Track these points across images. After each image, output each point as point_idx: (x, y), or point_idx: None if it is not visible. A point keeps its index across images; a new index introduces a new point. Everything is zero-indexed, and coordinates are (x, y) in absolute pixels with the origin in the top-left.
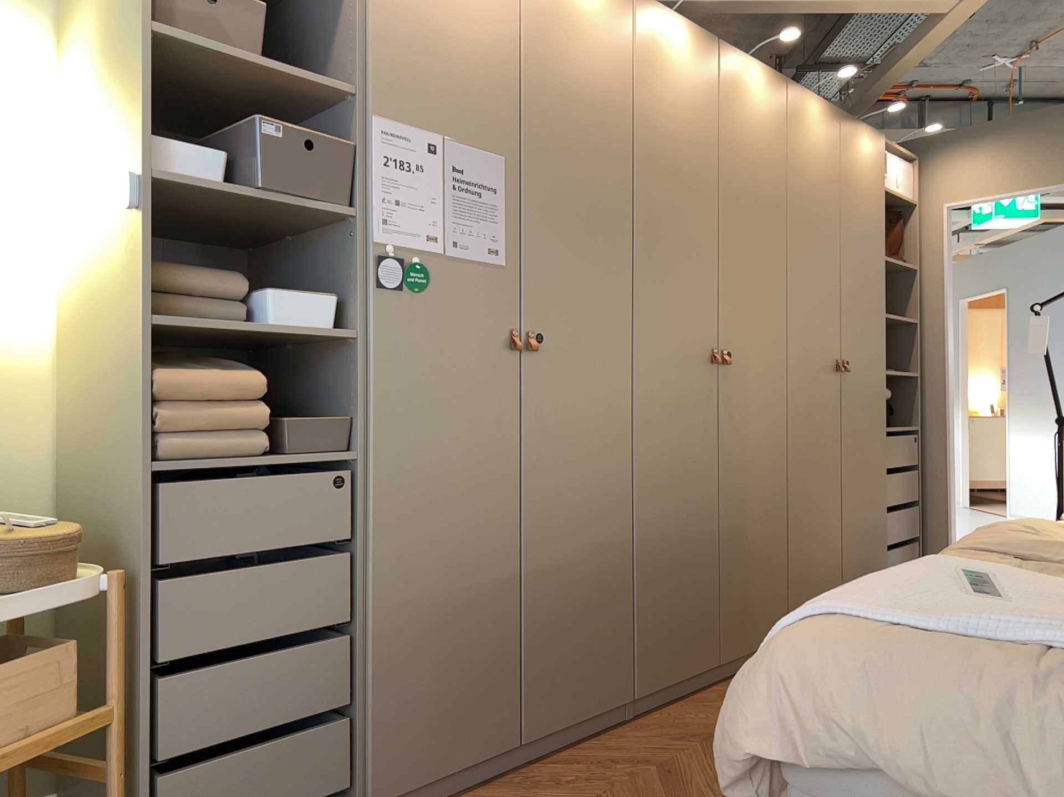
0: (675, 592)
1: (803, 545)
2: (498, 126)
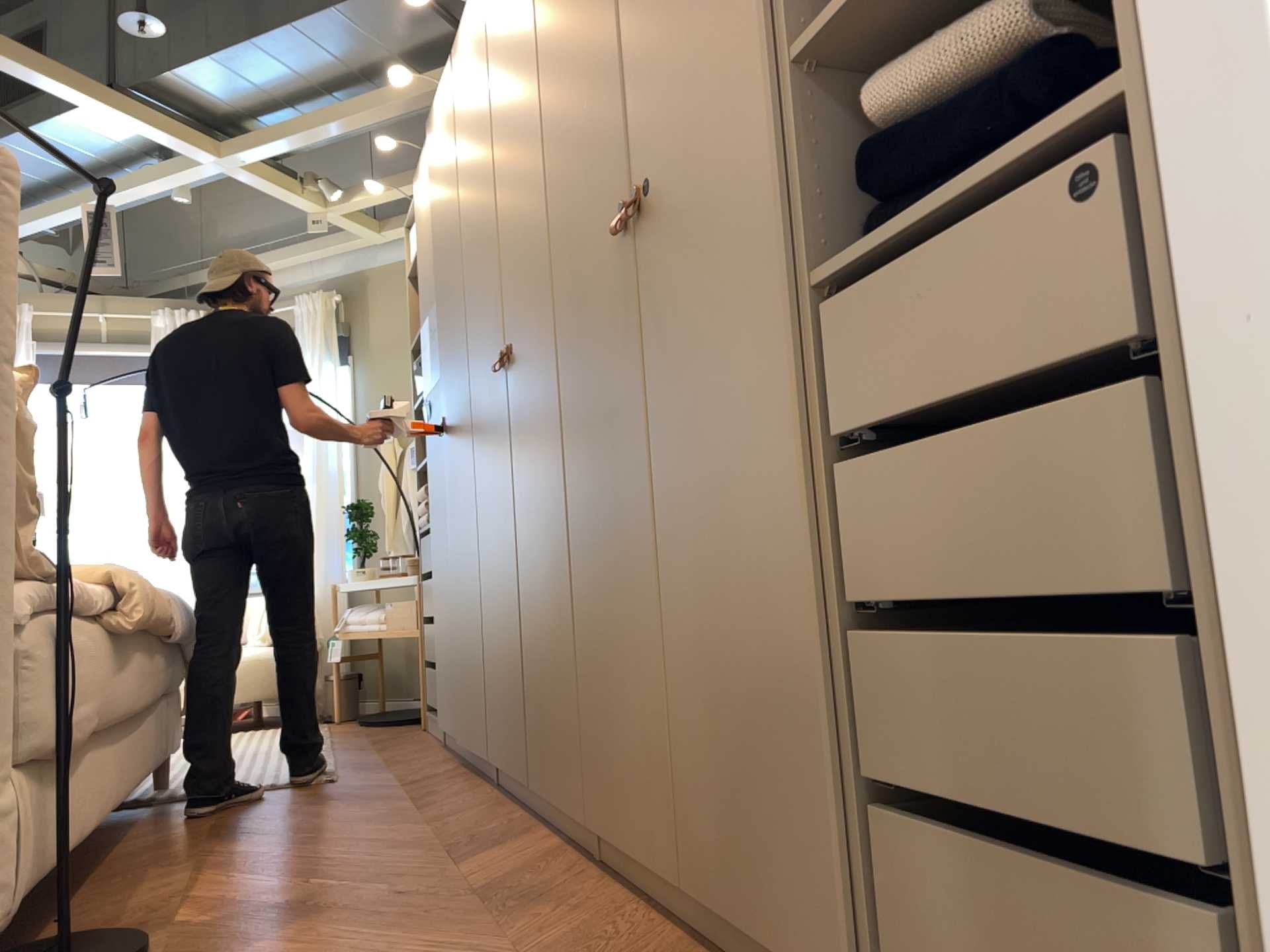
0: (503, 654)
1: (594, 643)
2: (441, 286)
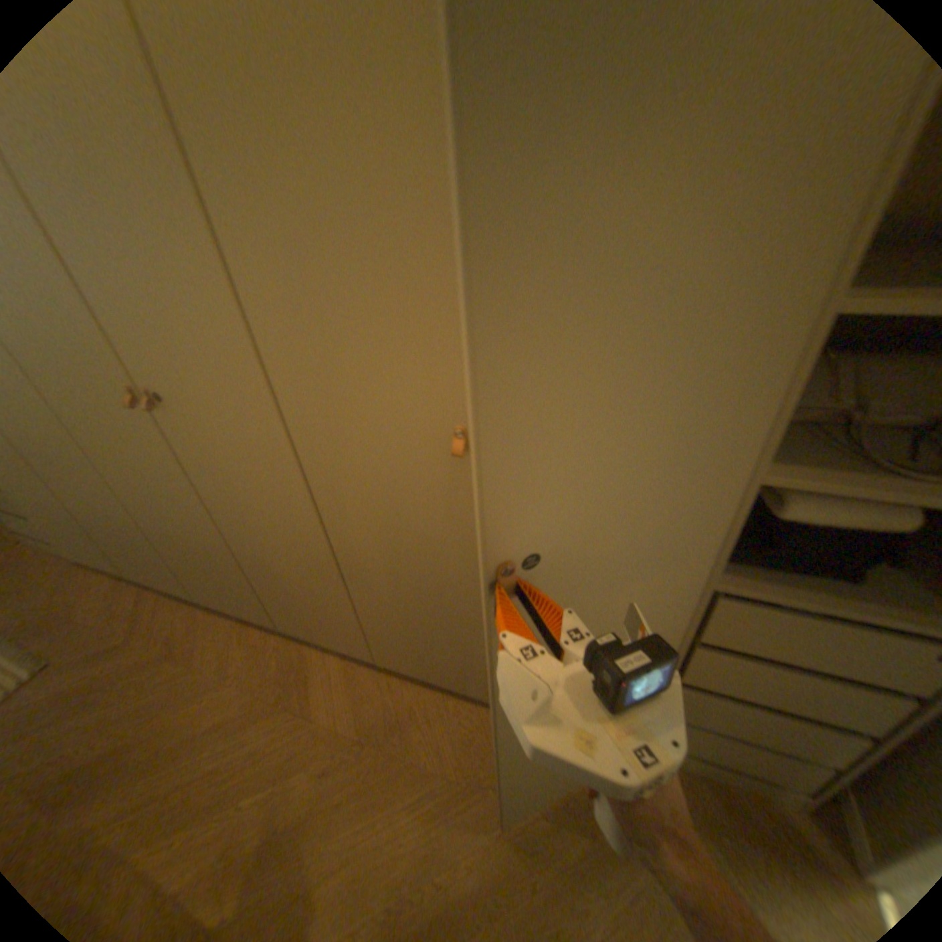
0: (197, 572)
1: (383, 622)
2: None
